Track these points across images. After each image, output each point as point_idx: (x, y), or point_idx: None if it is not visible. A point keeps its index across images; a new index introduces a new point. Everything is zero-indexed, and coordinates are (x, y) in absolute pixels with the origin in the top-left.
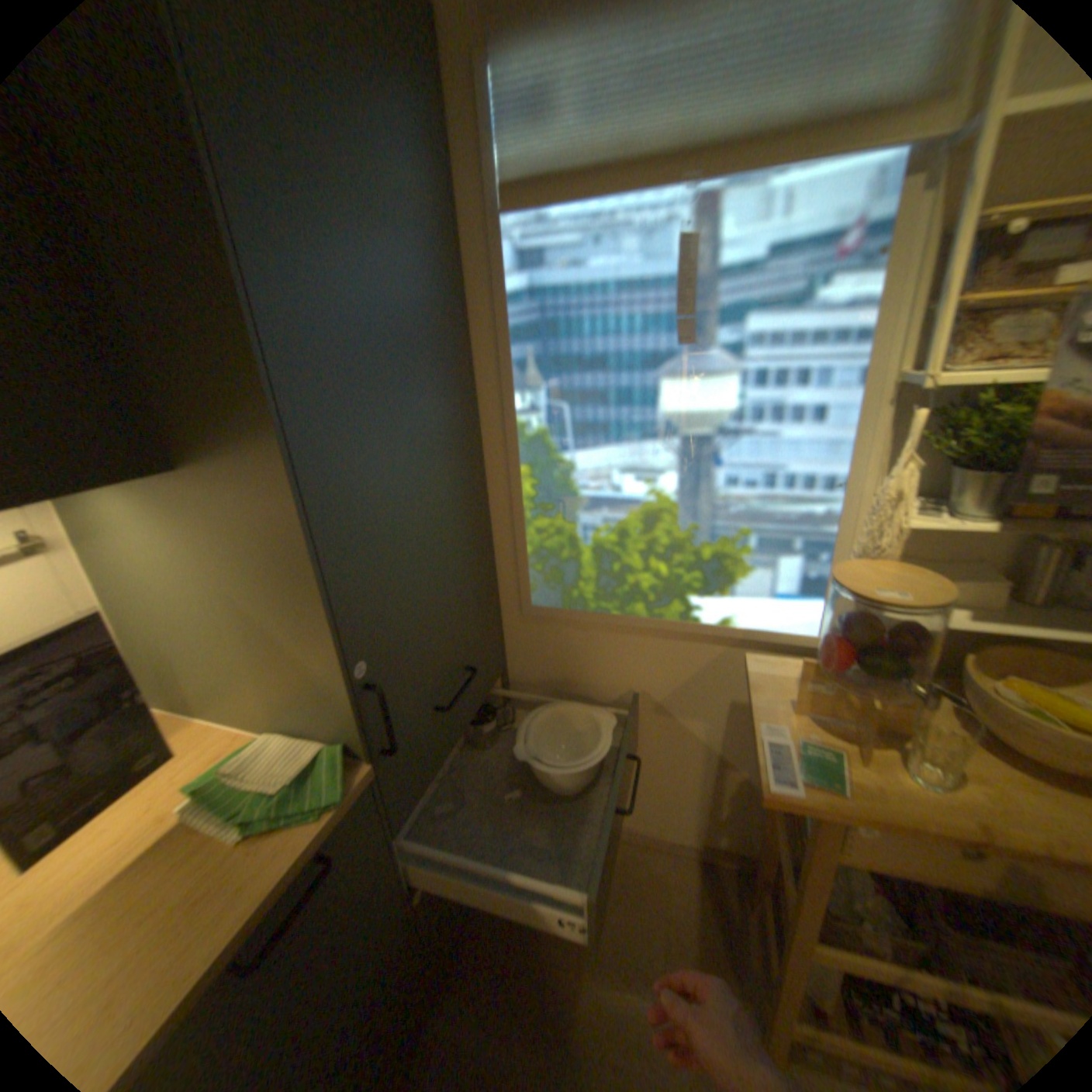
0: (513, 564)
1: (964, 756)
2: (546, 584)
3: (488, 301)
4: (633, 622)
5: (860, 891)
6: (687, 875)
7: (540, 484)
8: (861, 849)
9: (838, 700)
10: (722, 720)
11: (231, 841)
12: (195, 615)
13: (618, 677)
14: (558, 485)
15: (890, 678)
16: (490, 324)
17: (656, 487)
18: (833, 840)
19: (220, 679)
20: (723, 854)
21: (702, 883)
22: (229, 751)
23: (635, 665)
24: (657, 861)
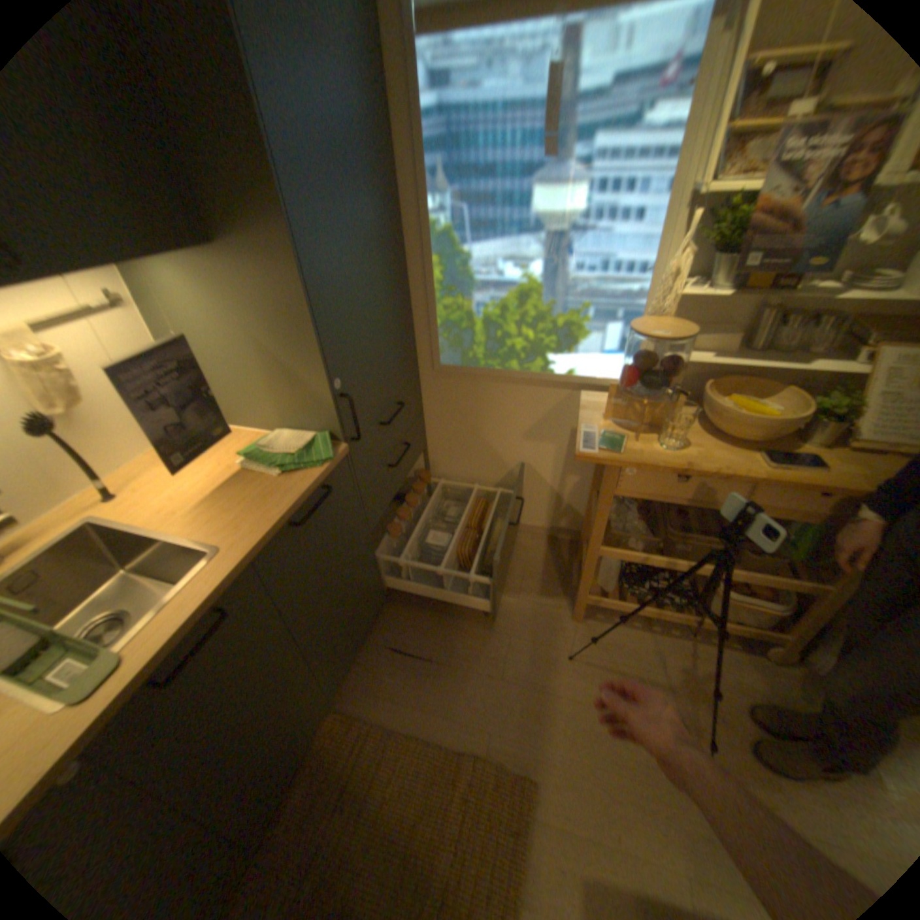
0: (427, 336)
1: (693, 437)
2: (450, 350)
3: (406, 117)
4: (509, 375)
5: (630, 522)
6: (538, 543)
7: (445, 272)
8: (625, 484)
9: (628, 409)
10: (565, 443)
11: (274, 476)
12: (226, 352)
13: (498, 416)
14: (459, 272)
15: (656, 392)
16: (408, 138)
17: (527, 273)
18: (612, 480)
19: (244, 397)
20: (562, 531)
21: (547, 547)
22: (257, 439)
23: (510, 407)
24: (520, 537)
